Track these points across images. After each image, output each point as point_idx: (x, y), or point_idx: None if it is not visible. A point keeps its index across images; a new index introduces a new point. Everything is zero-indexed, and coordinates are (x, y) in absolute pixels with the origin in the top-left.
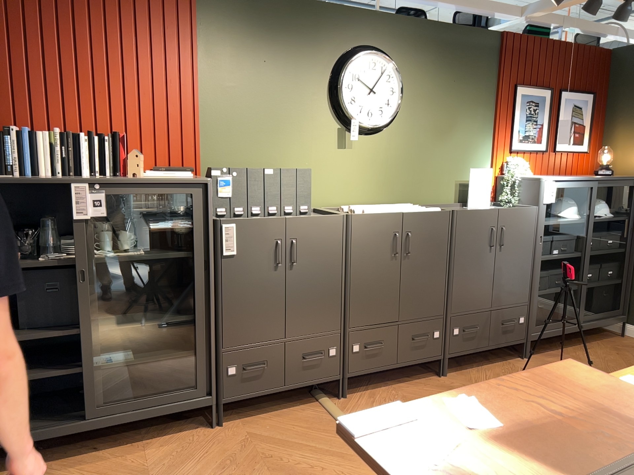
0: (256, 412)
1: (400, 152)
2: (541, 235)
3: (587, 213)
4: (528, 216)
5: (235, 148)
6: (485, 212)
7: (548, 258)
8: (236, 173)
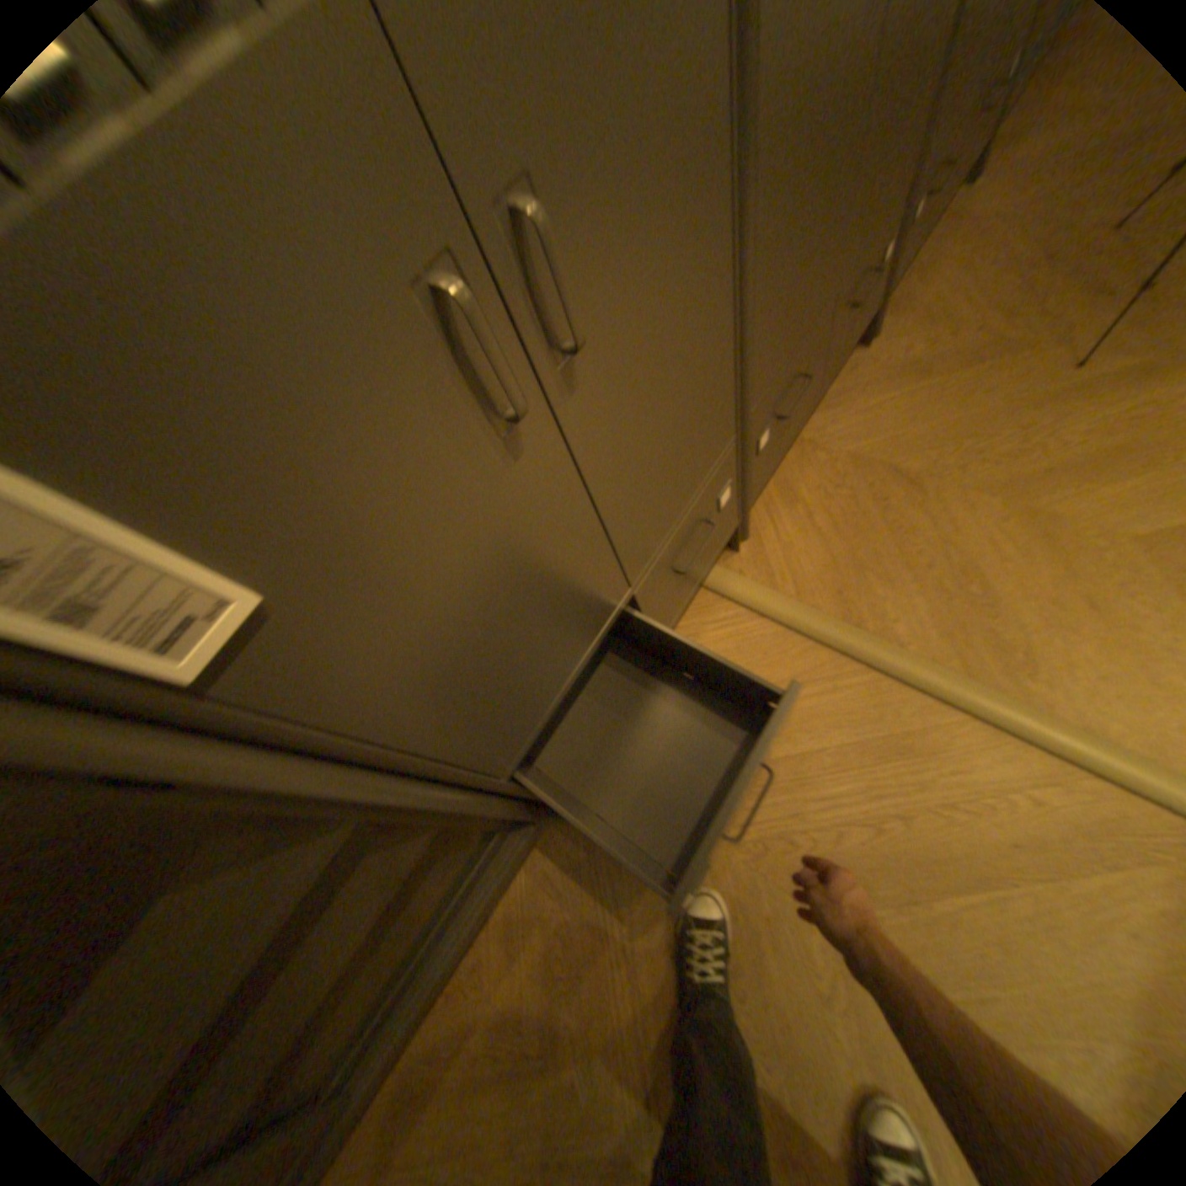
0: None
1: None
2: None
3: None
4: None
5: None
6: None
7: None
8: None
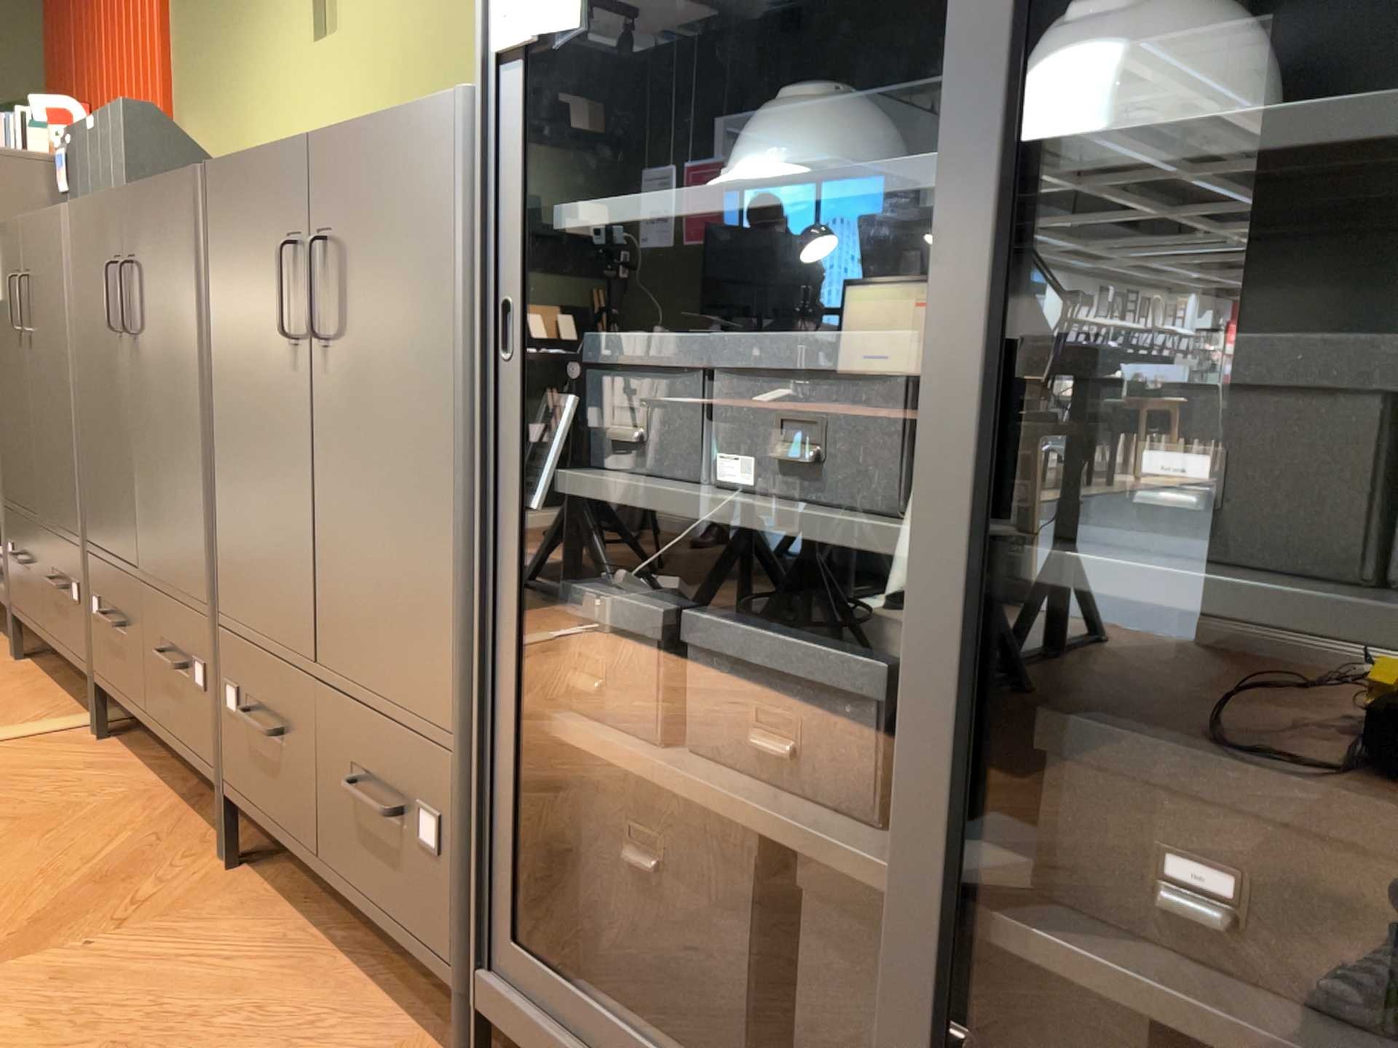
0: (68, 677)
1: (429, 5)
2: (509, 295)
3: (983, 59)
4: (416, 162)
5: (201, 101)
6: (270, 160)
7: (627, 492)
8: (72, 142)
